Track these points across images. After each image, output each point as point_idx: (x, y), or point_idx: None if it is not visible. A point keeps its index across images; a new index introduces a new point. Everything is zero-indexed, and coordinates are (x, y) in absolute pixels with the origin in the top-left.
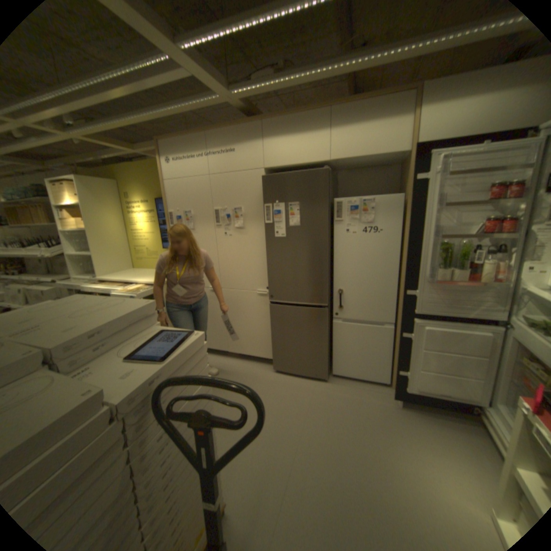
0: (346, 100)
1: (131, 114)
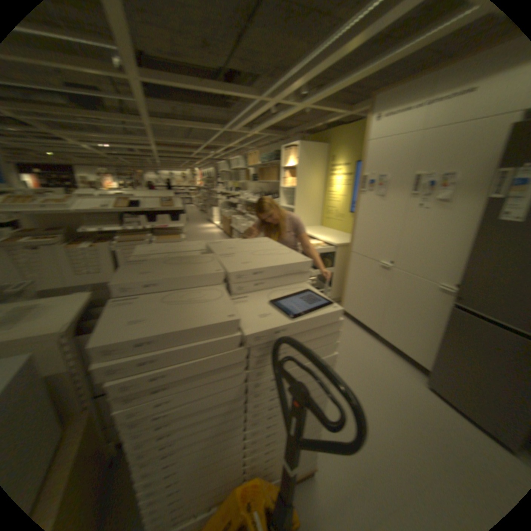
0: None
1: (354, 71)
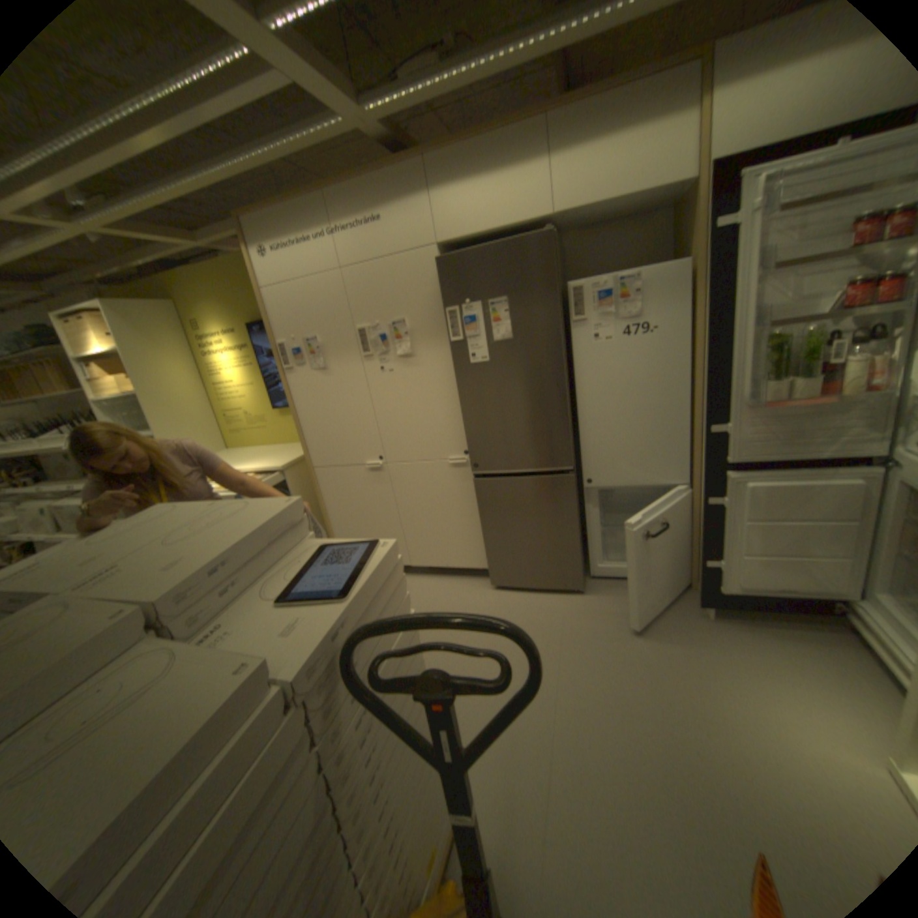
0: (573, 99)
1: (186, 174)
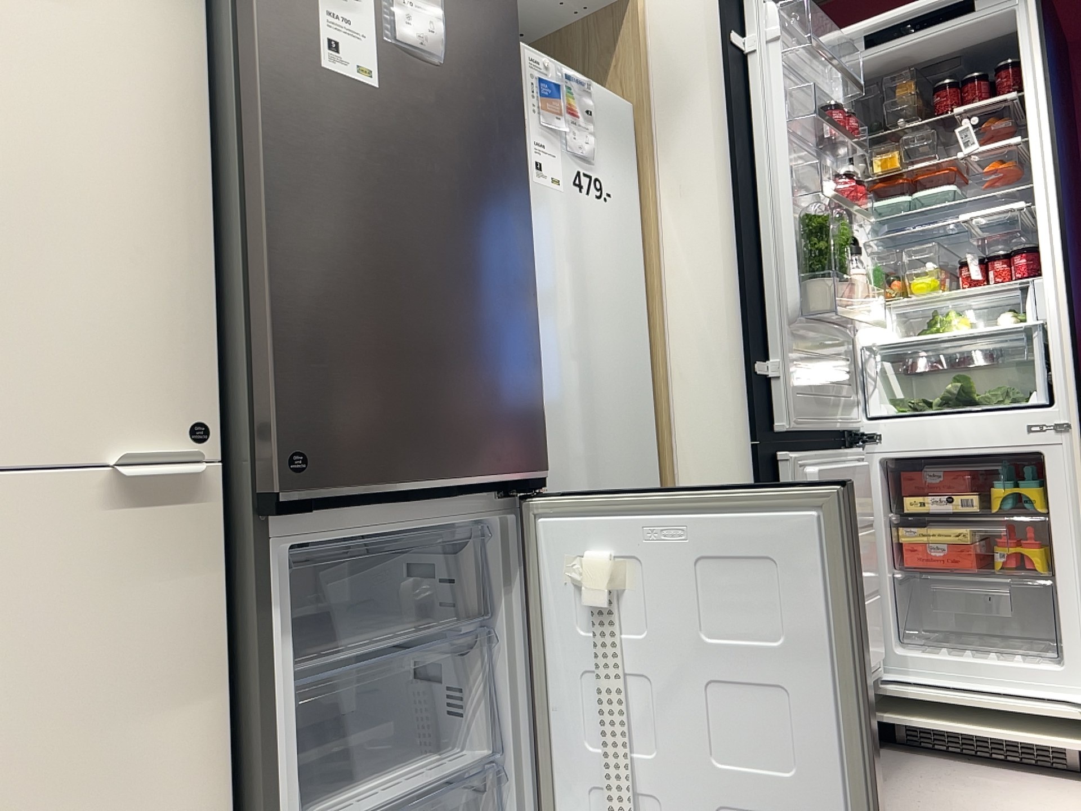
0: None
1: None
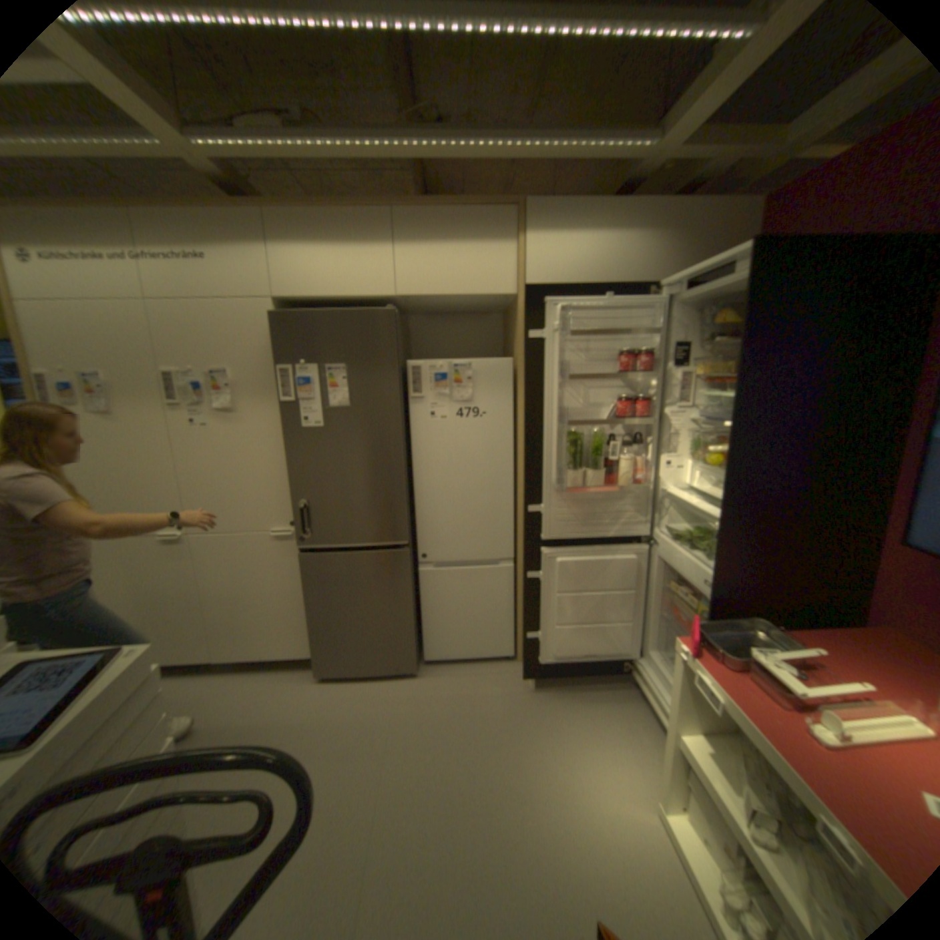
0: (418, 202)
1: None
